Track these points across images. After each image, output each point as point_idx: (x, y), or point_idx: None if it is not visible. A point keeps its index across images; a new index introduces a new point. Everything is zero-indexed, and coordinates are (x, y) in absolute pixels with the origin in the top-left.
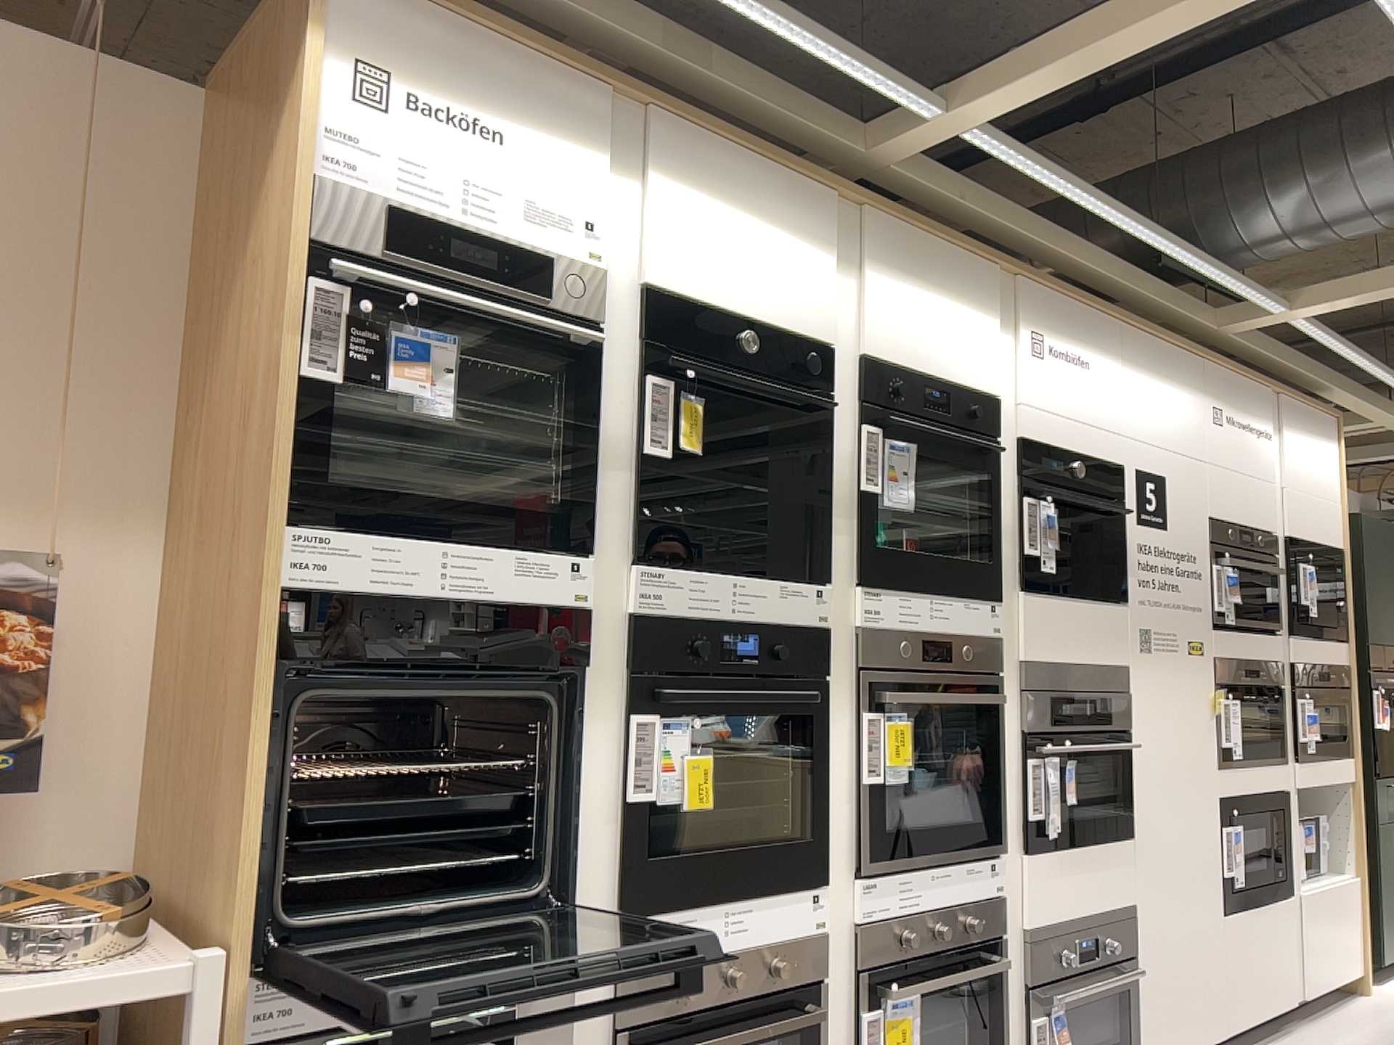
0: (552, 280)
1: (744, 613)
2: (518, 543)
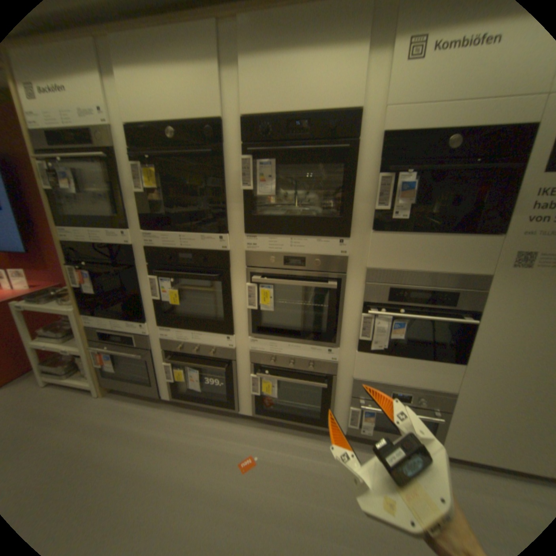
0: (87, 134)
1: (186, 247)
2: (103, 228)
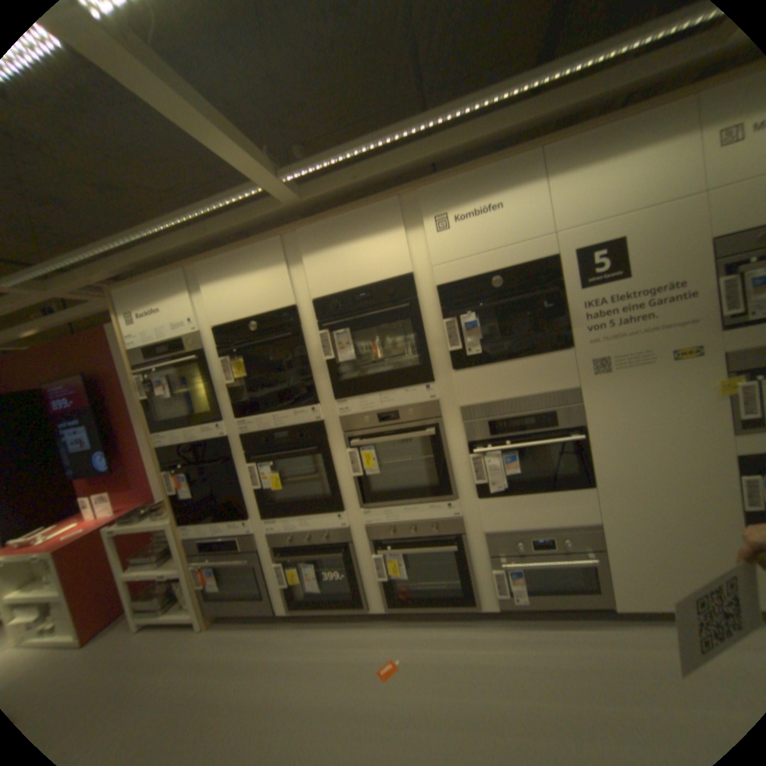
0: (178, 343)
1: (280, 426)
2: (197, 425)
